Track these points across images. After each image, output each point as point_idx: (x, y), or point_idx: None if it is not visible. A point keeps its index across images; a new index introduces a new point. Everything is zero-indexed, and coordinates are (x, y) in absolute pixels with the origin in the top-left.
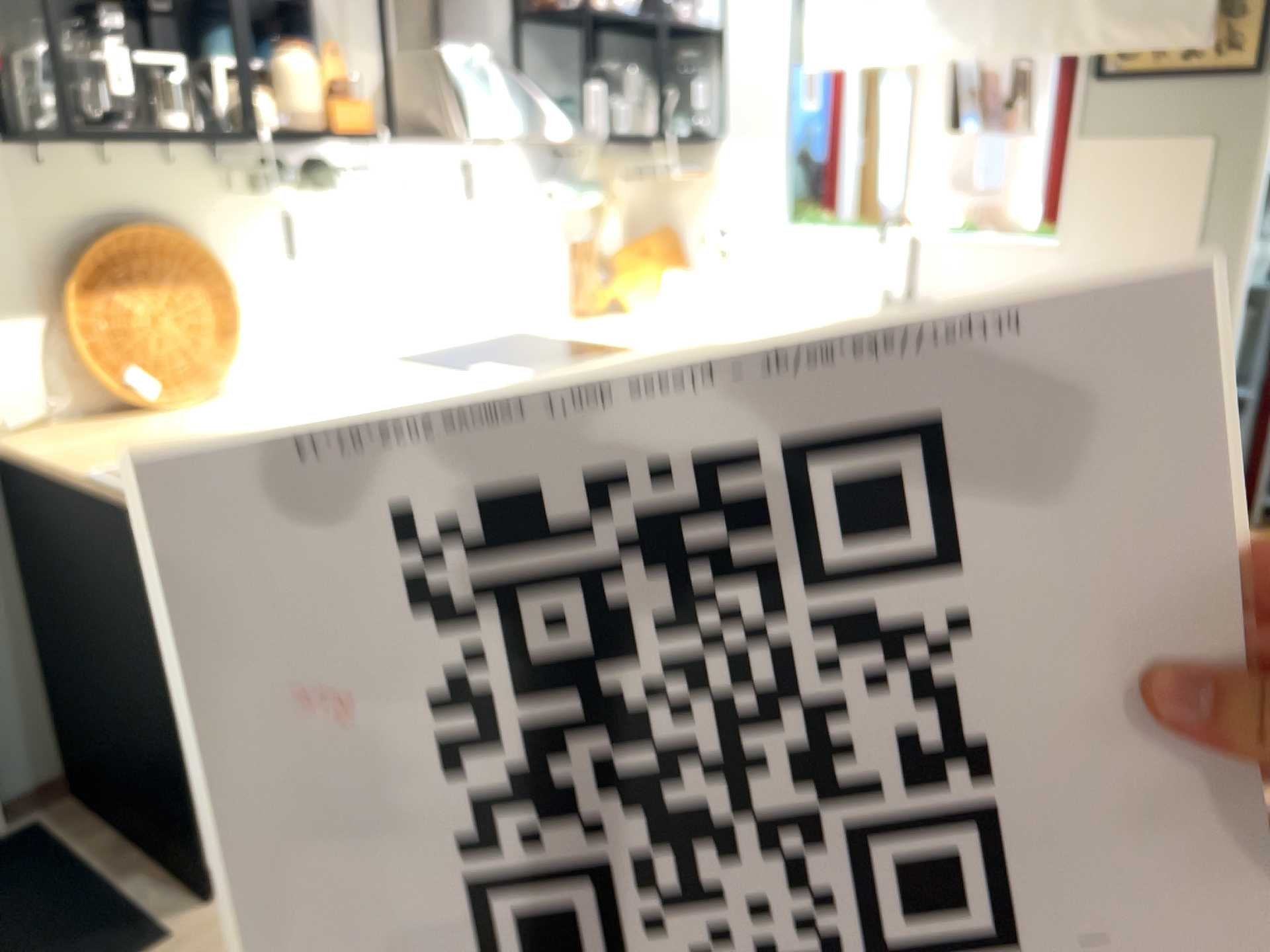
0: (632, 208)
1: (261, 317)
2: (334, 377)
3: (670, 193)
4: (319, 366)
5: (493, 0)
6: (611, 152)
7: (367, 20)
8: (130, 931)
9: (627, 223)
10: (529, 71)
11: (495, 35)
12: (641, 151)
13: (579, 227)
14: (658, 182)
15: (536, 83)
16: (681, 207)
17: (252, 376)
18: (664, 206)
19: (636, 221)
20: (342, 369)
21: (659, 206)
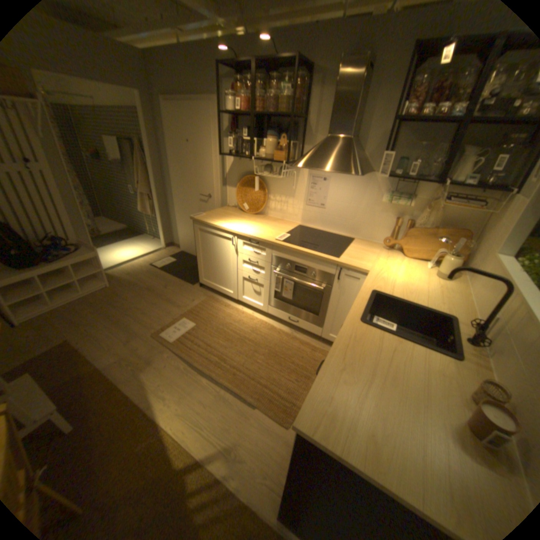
0: (457, 216)
1: (276, 203)
2: (279, 222)
3: (492, 216)
4: (287, 219)
5: (389, 114)
6: (451, 186)
7: (326, 126)
8: (196, 281)
9: (449, 221)
10: (401, 144)
11: (385, 129)
12: (480, 190)
13: (410, 214)
14: (491, 209)
15: (405, 149)
16: (490, 224)
17: (272, 215)
18: (488, 222)
19: (458, 223)
20: (289, 222)
21: (484, 221)
